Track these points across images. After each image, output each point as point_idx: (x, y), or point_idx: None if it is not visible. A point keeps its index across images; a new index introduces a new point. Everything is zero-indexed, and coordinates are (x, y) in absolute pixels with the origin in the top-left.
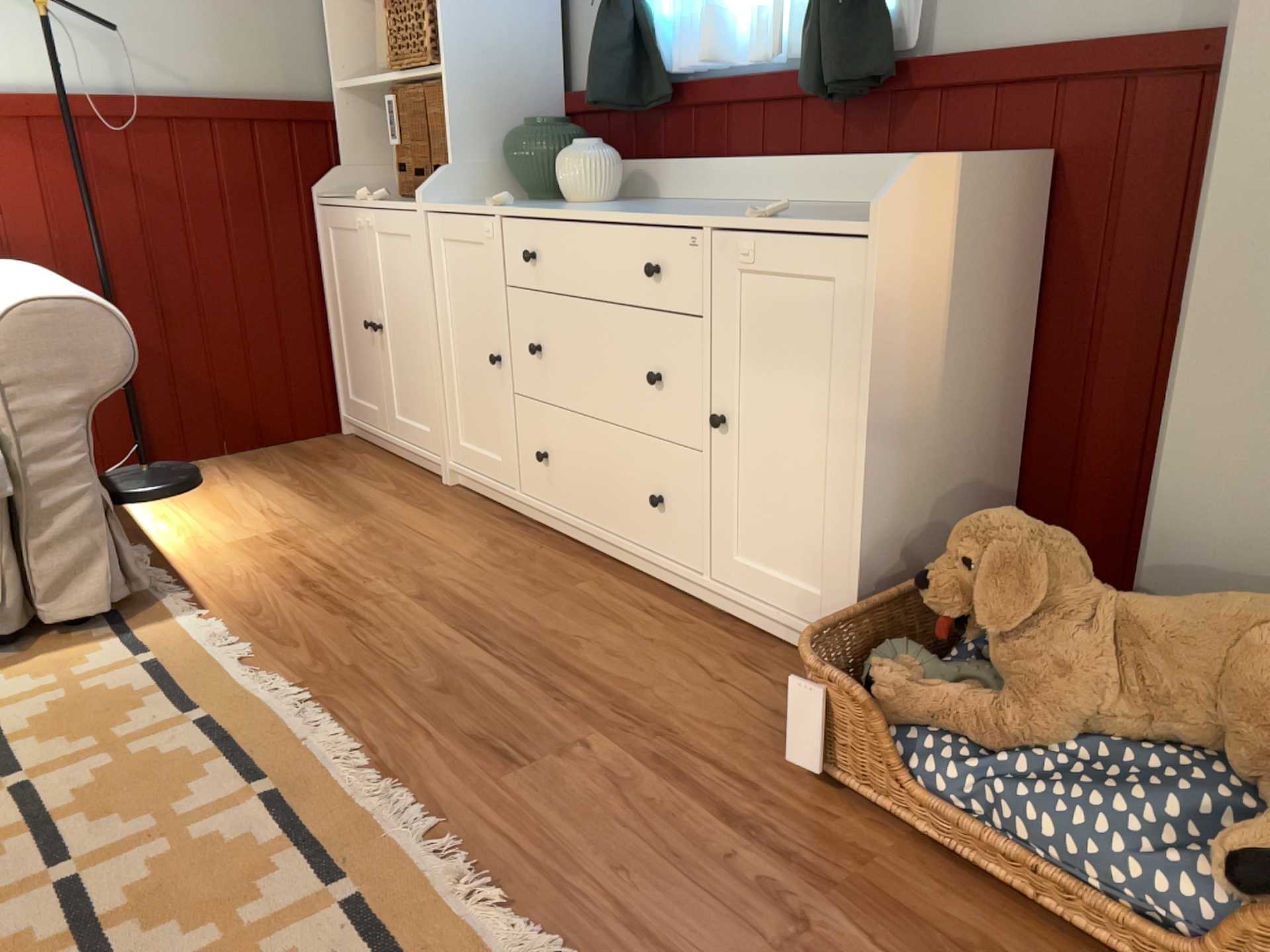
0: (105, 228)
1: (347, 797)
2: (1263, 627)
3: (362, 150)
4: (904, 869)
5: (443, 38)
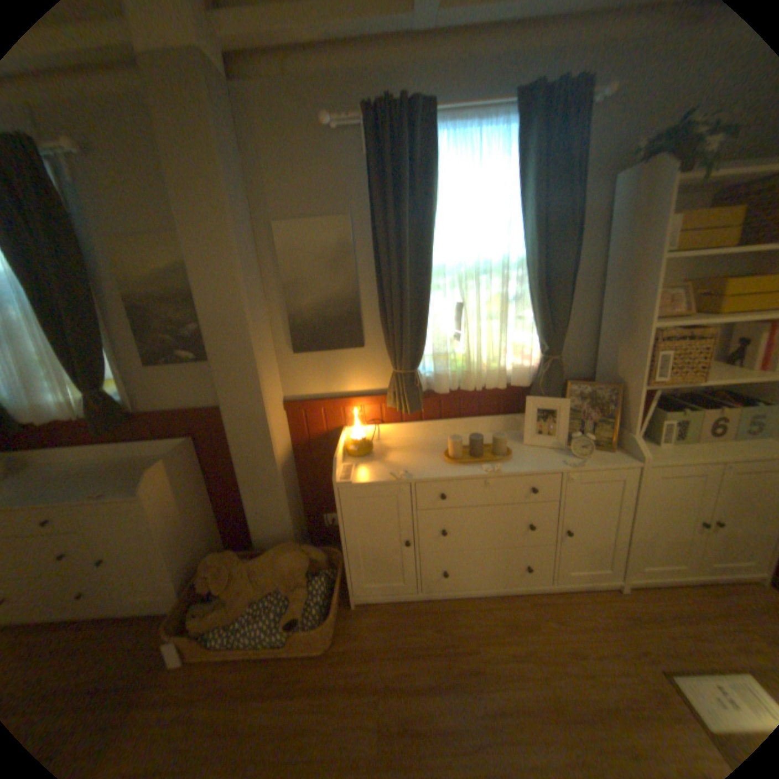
0: None
1: None
2: (277, 559)
3: None
4: (215, 677)
5: None
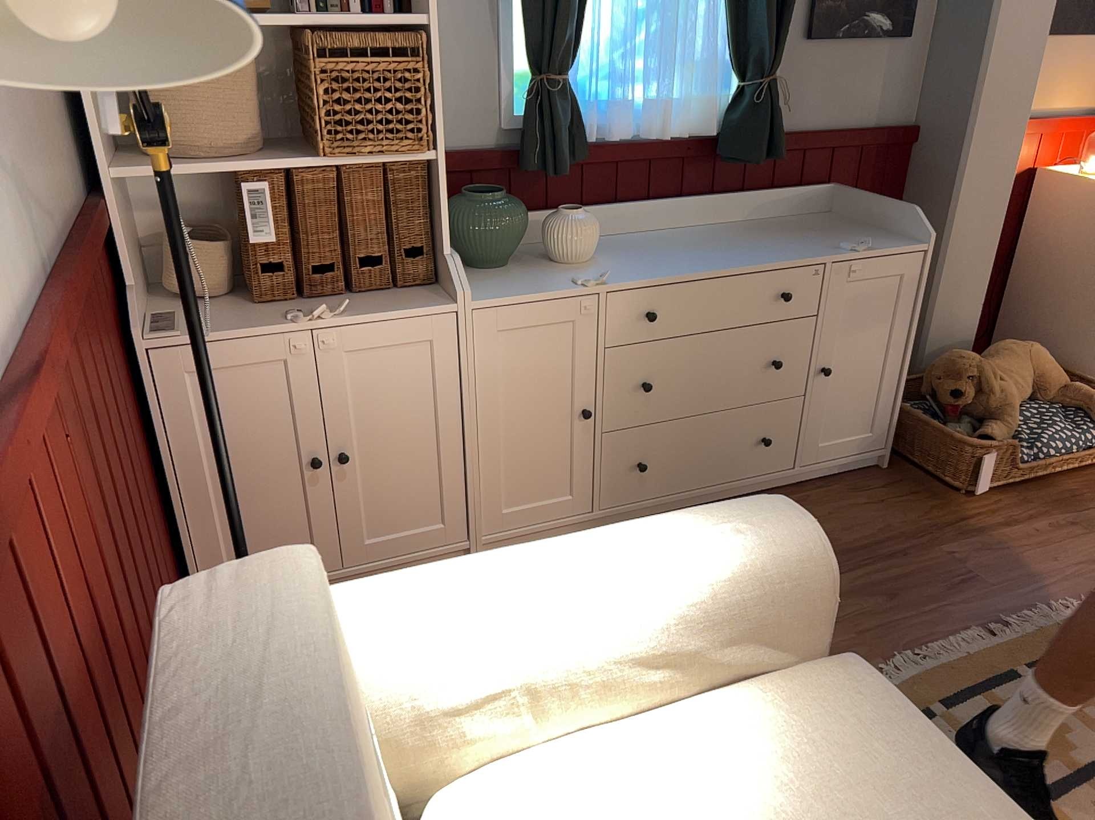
0: (97, 513)
1: (1024, 639)
2: (1030, 353)
3: (132, 254)
4: (1033, 495)
5: (438, 121)
